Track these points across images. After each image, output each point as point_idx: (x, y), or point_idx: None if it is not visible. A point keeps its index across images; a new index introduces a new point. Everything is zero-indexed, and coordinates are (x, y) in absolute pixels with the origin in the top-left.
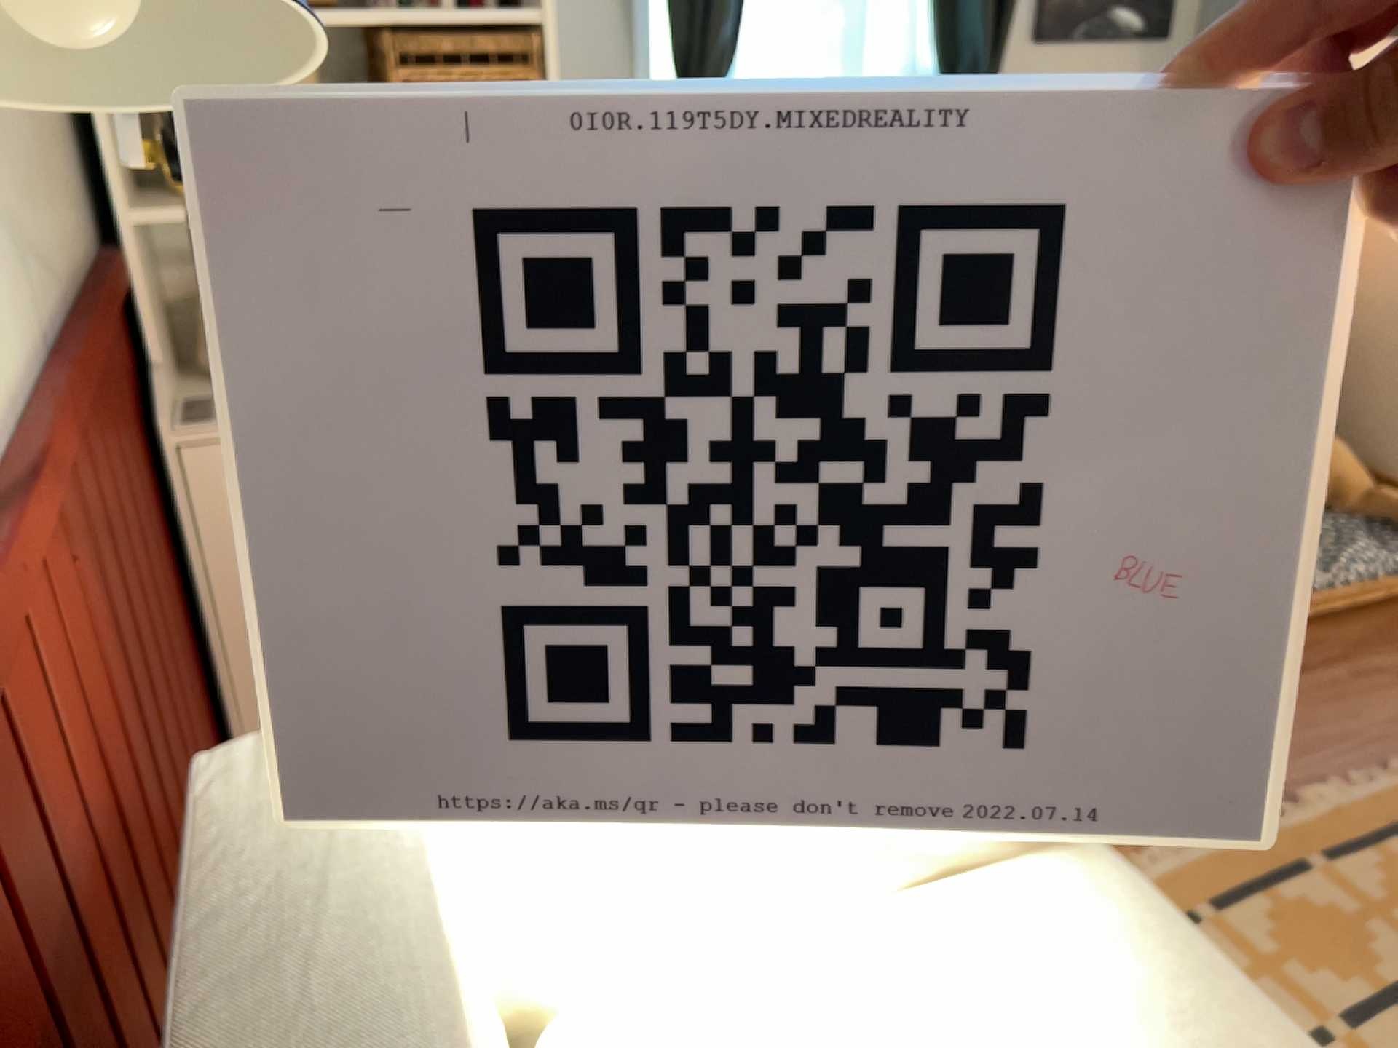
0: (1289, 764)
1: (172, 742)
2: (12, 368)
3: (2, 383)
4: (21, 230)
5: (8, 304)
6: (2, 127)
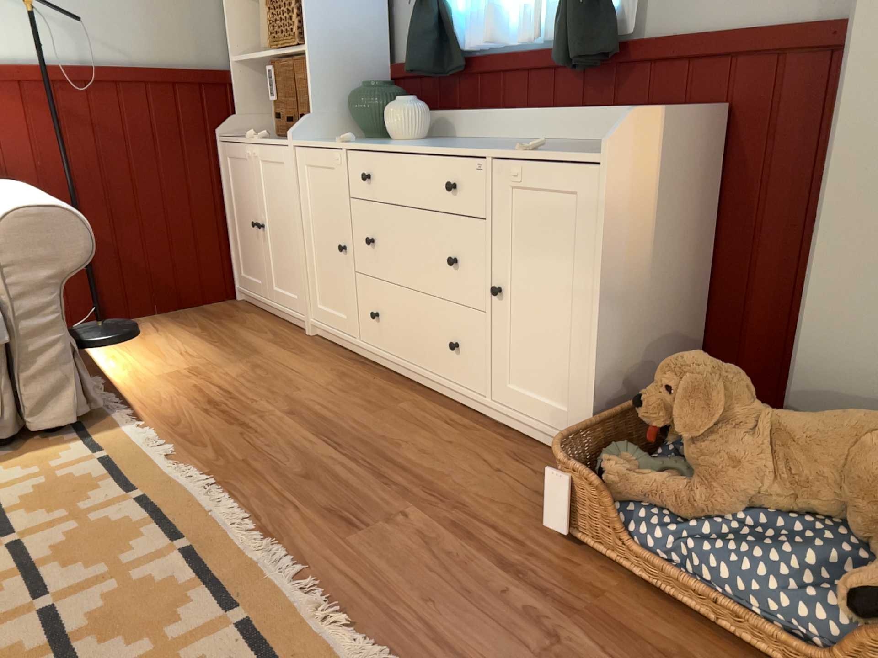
0: (330, 545)
1: (132, 216)
2: (50, 62)
3: (35, 62)
4: (102, 37)
5: (64, 49)
6: (112, 9)
